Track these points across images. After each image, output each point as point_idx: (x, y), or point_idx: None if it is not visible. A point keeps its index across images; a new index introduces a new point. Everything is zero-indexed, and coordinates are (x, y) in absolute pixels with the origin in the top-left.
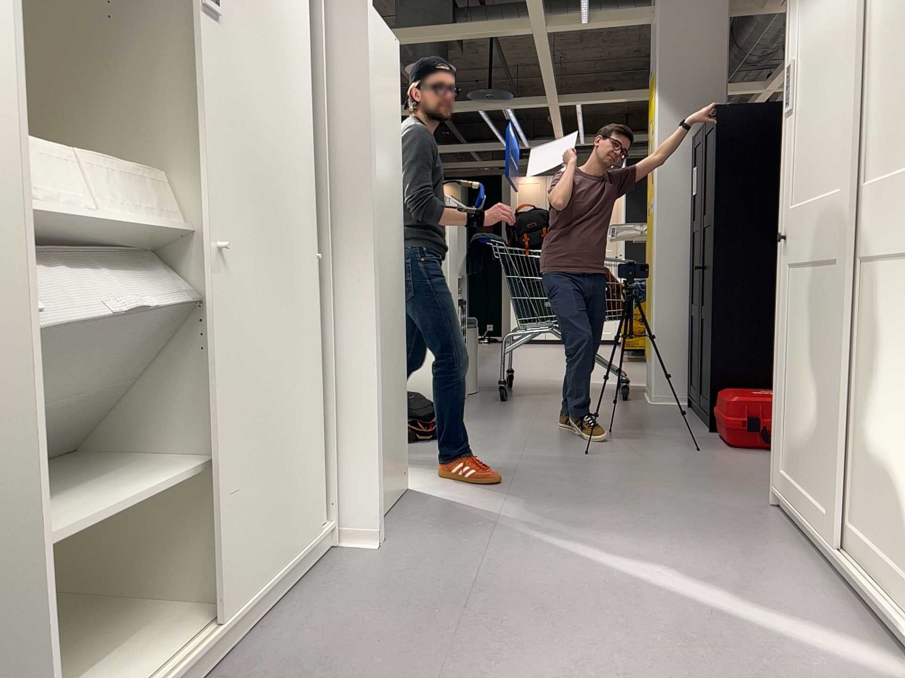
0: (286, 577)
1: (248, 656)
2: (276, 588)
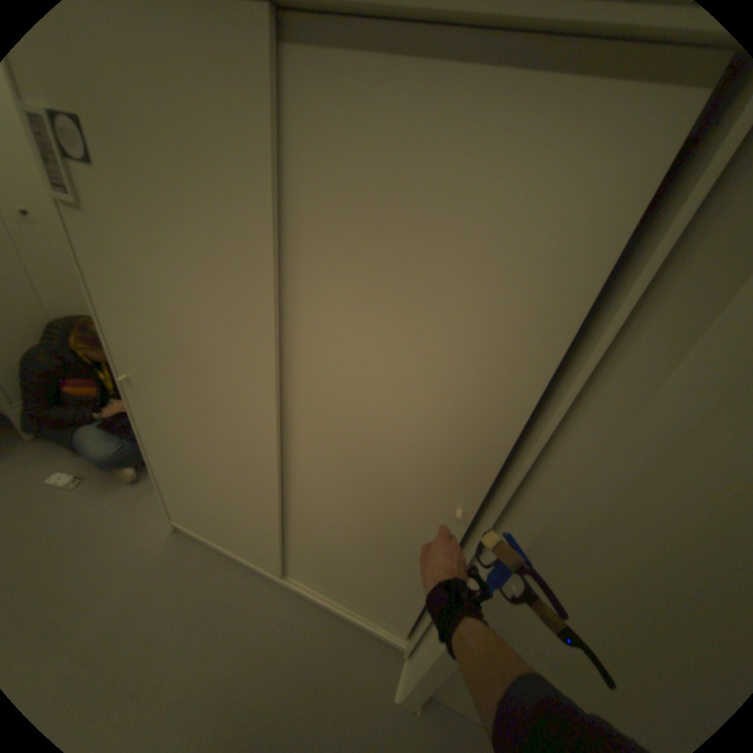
0: (308, 600)
1: (245, 582)
2: (298, 594)
